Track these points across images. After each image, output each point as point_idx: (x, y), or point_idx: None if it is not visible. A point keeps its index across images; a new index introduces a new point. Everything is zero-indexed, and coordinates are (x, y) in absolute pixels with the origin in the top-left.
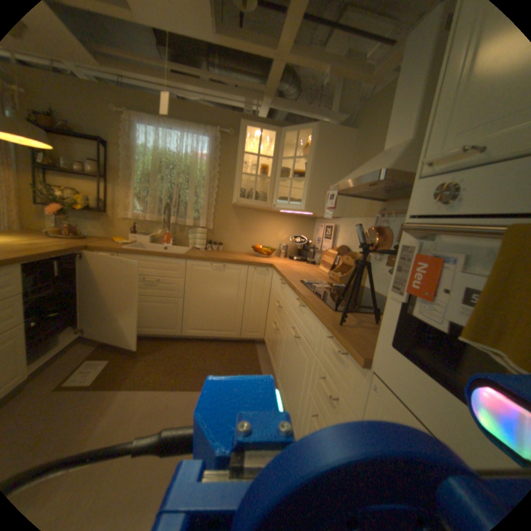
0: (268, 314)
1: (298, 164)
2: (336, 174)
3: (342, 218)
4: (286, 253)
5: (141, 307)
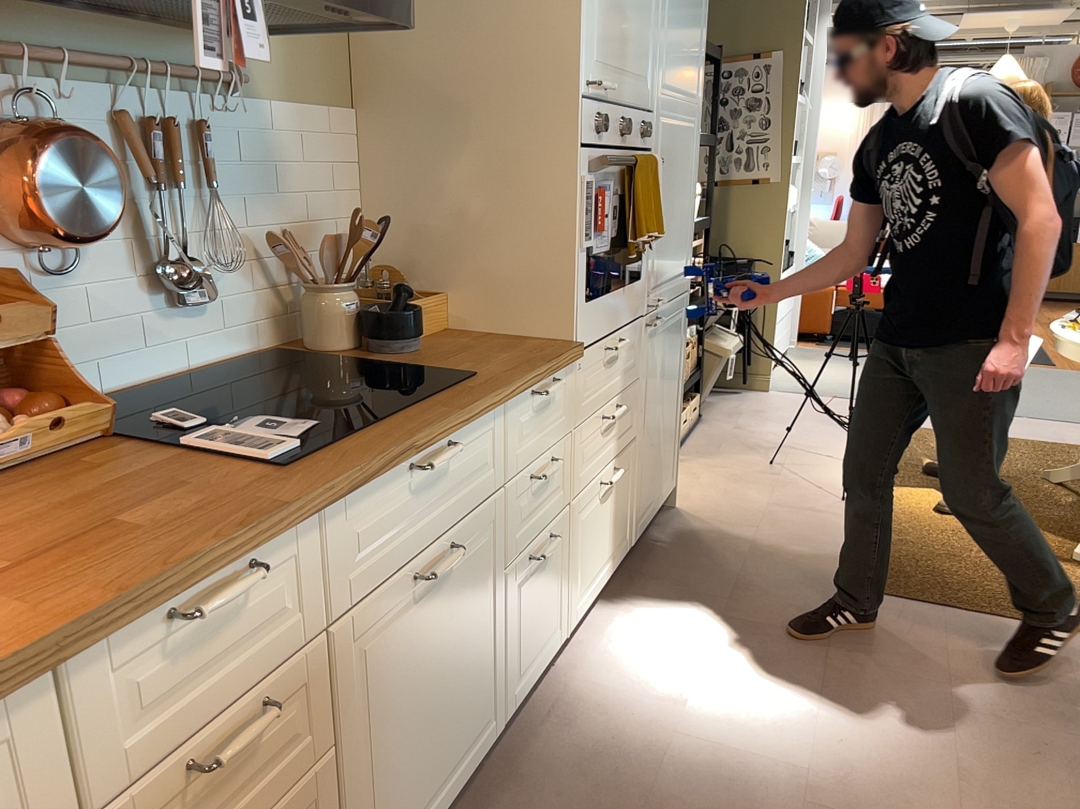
0: None
1: None
2: None
3: None
4: None
5: None
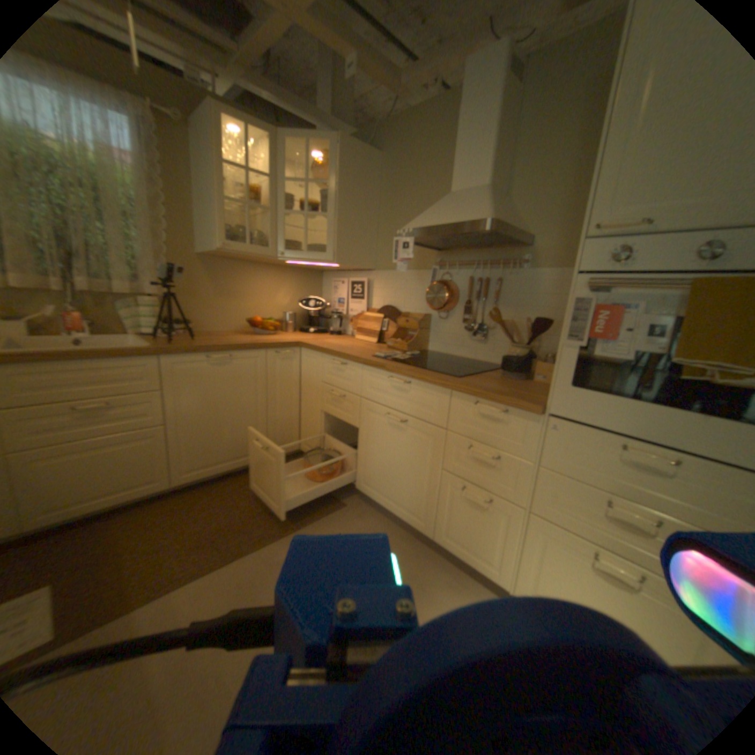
0: (303, 412)
1: (289, 188)
2: (362, 210)
3: (374, 269)
4: (291, 323)
5: (71, 466)
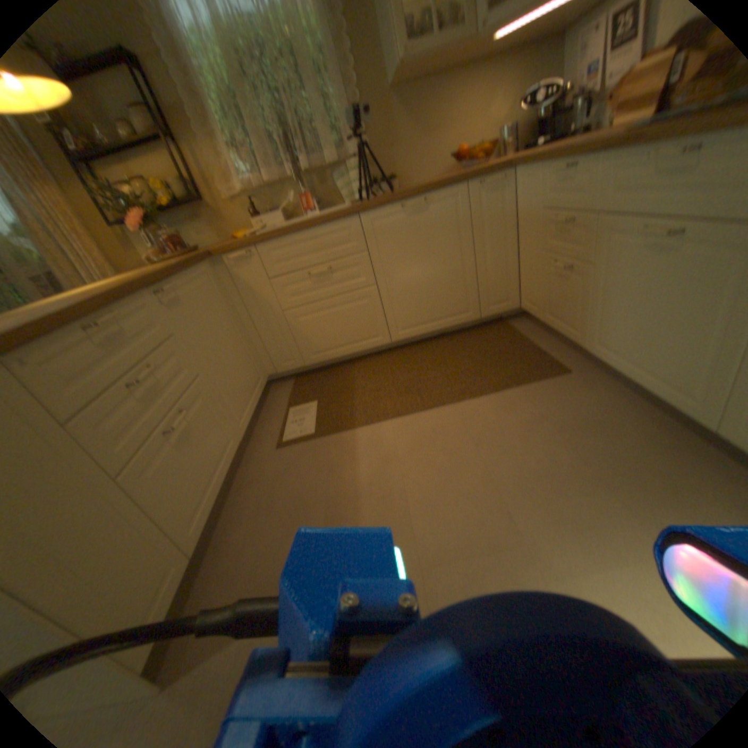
0: (524, 257)
1: None
2: None
3: None
4: (515, 138)
5: (321, 319)
